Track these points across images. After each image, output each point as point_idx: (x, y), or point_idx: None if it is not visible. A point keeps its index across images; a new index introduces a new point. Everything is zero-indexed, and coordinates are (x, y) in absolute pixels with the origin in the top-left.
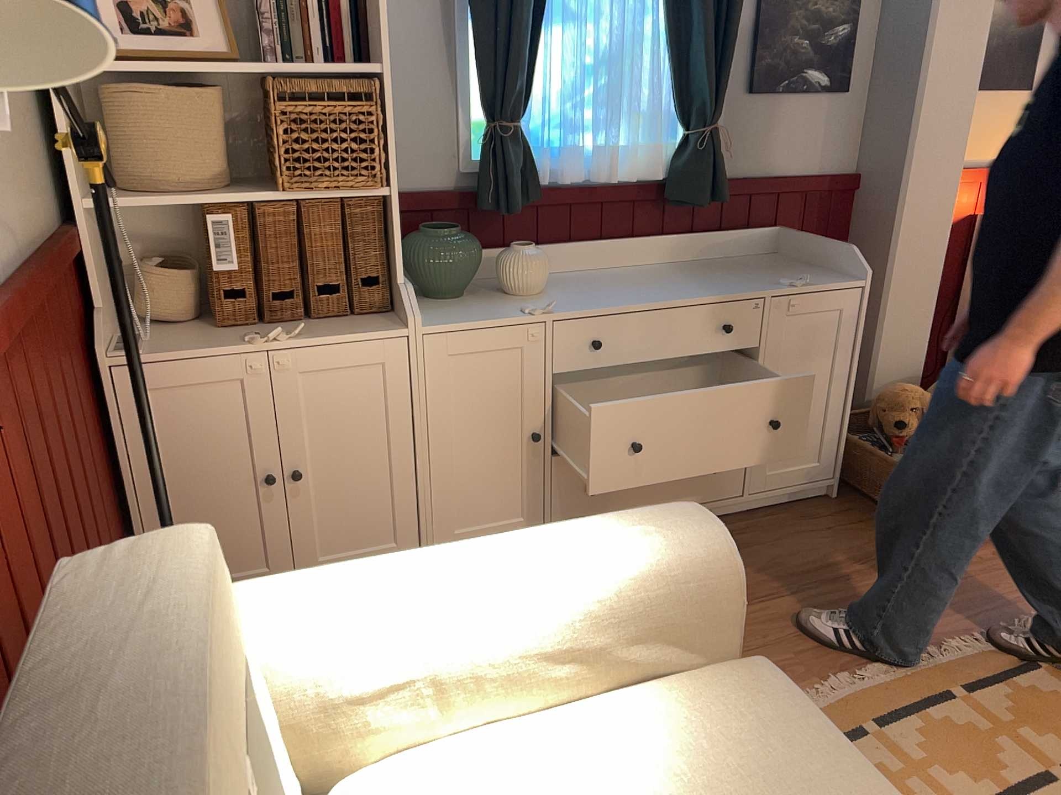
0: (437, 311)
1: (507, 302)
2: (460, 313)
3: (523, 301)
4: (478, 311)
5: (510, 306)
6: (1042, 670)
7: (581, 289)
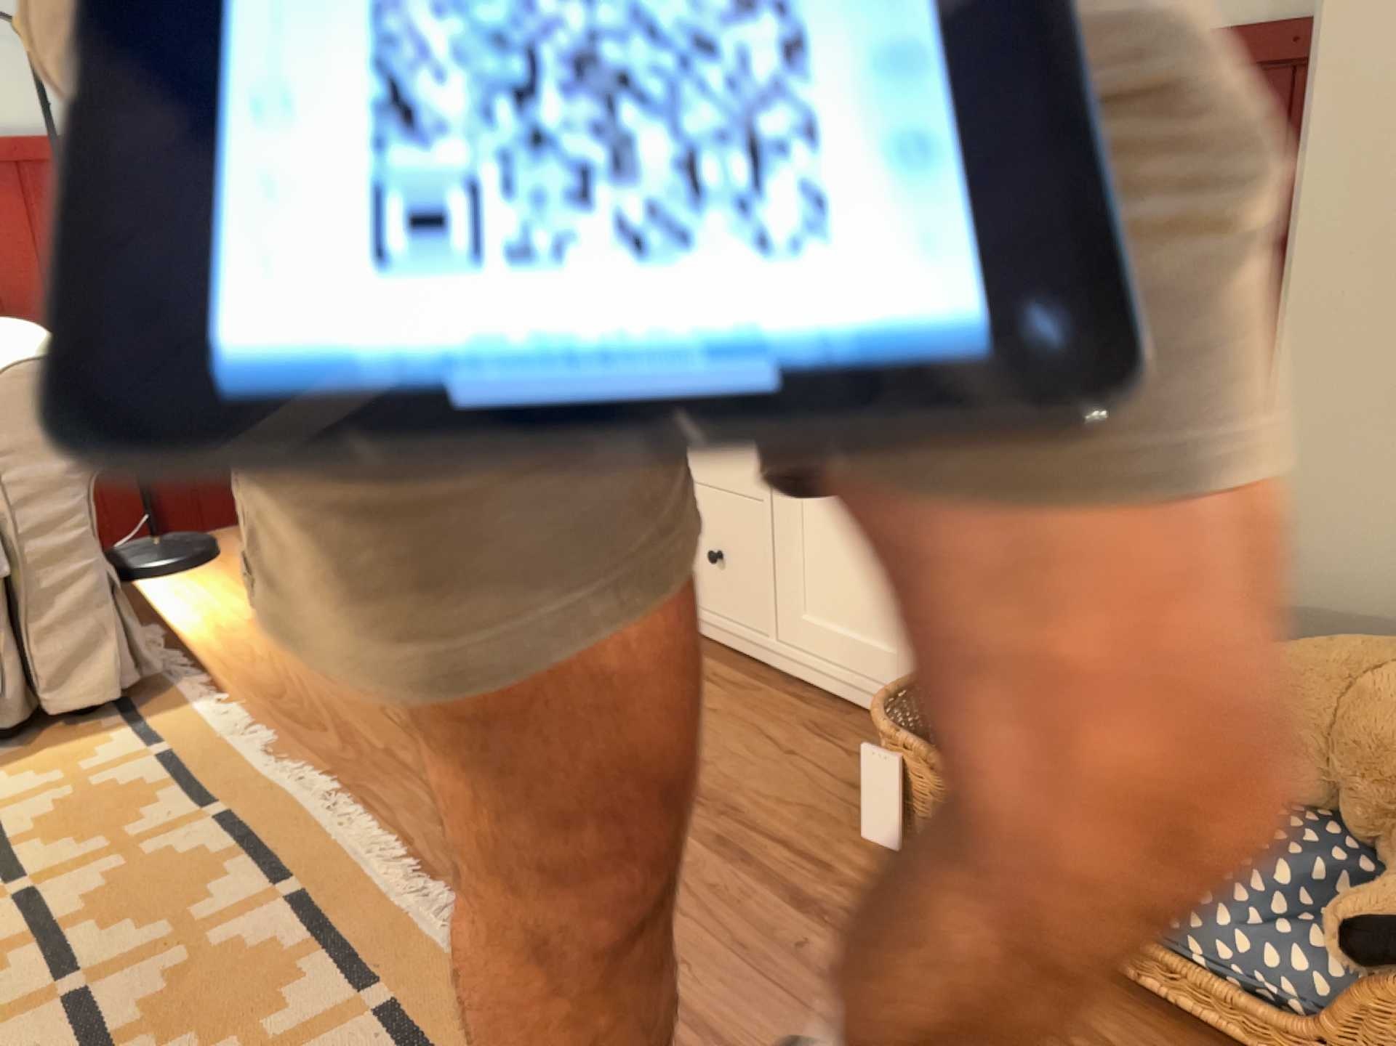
0: None
1: None
2: None
3: None
4: None
5: None
6: (357, 998)
7: None
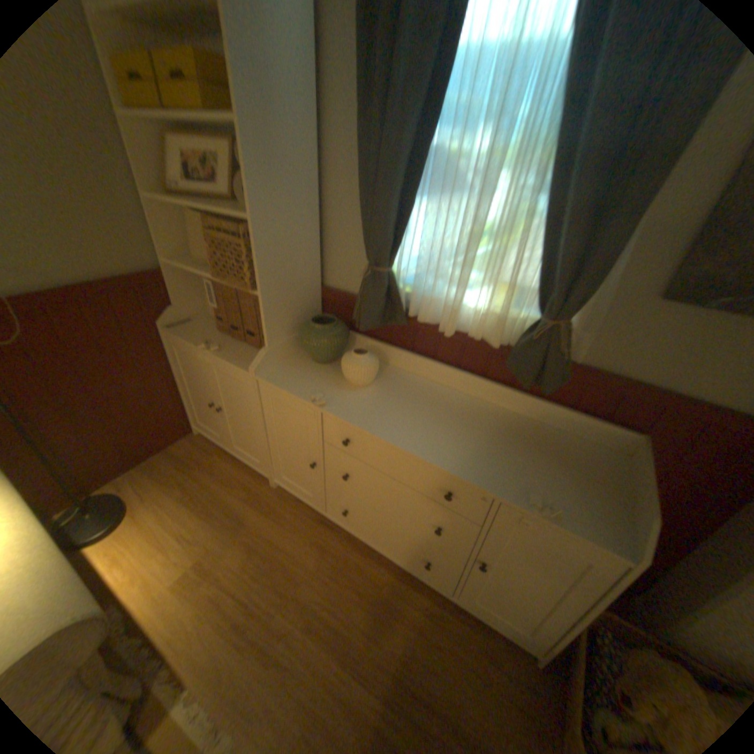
0: (294, 369)
1: (331, 383)
2: (295, 378)
3: (340, 388)
4: (304, 381)
5: (325, 387)
6: None
7: (389, 399)
